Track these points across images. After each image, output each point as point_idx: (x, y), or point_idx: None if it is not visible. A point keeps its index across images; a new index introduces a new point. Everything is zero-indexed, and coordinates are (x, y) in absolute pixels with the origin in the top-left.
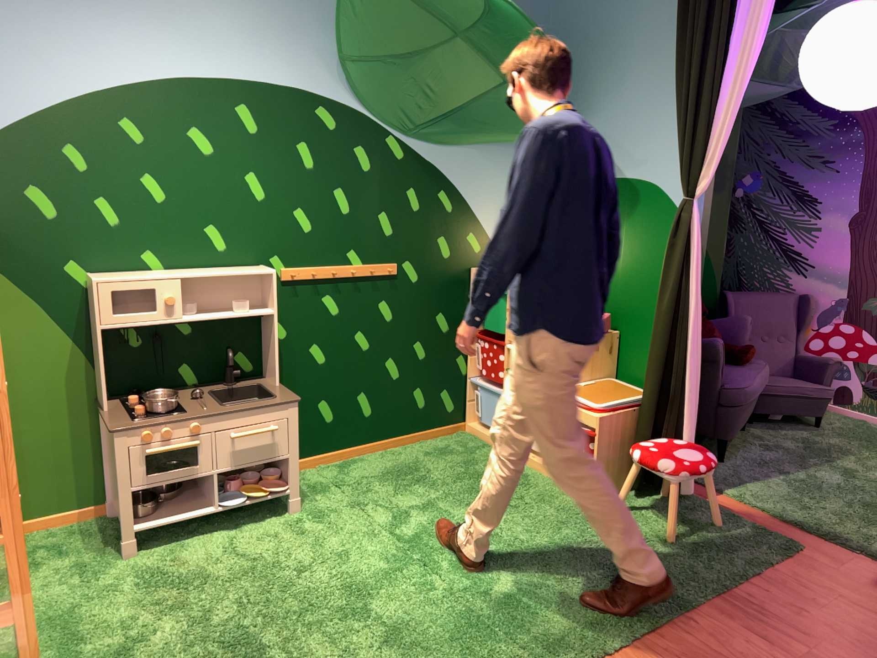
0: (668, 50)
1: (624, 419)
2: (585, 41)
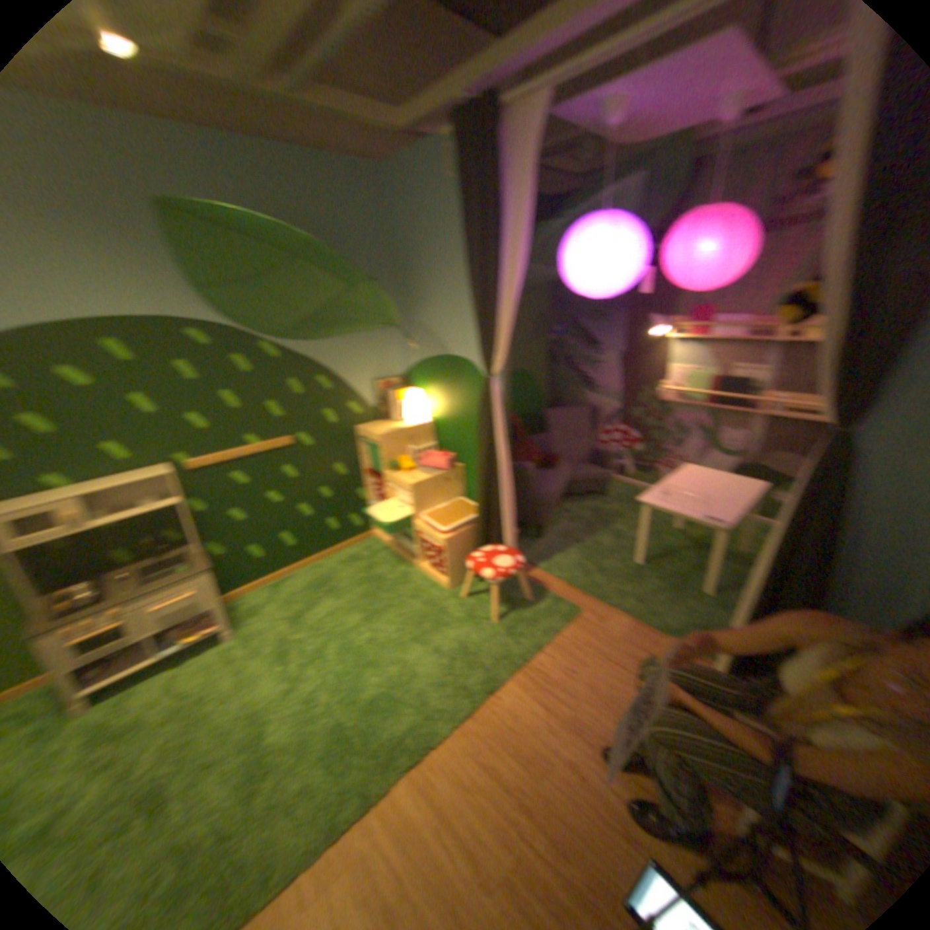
0: (464, 257)
1: (462, 535)
2: (411, 247)
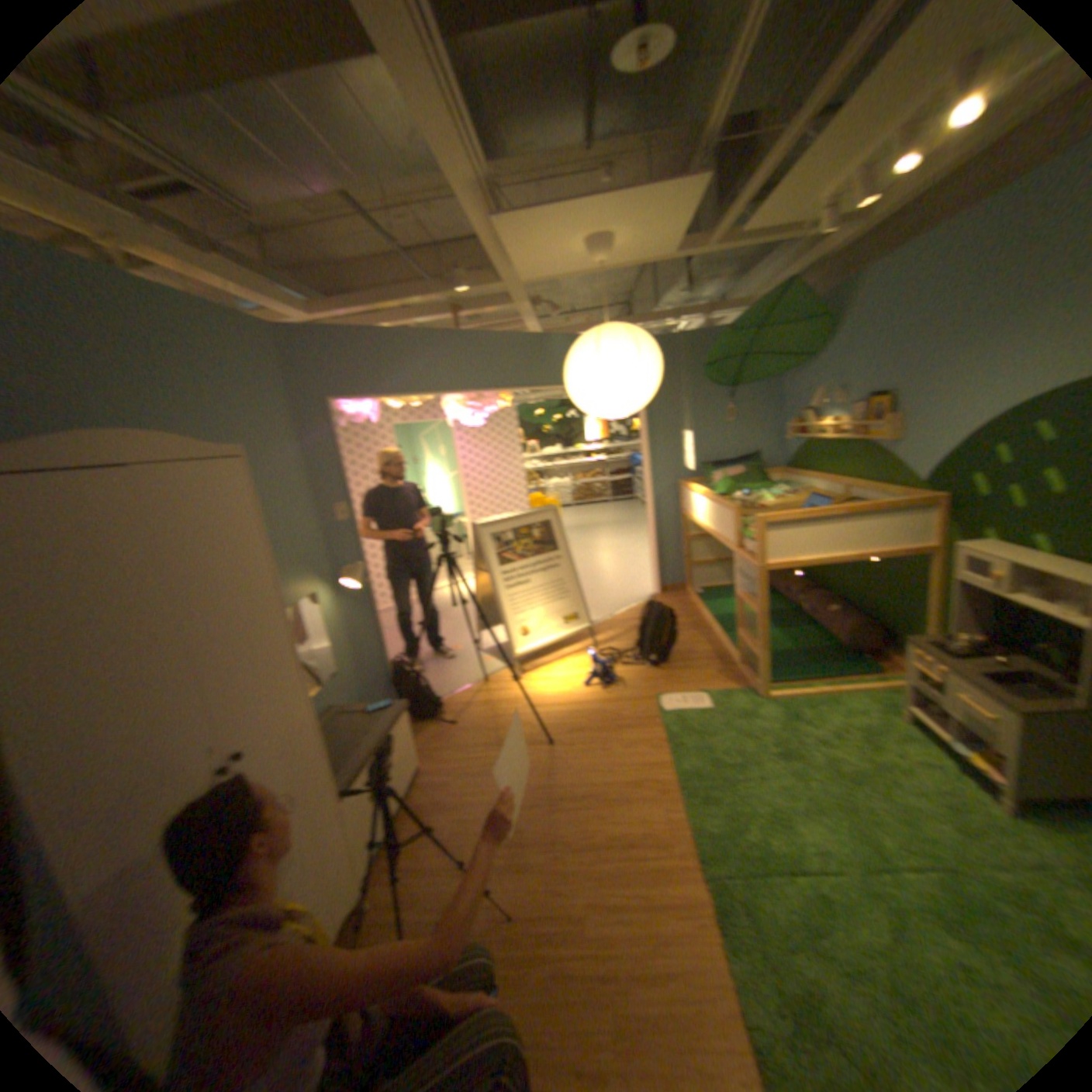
0: None
1: None
2: None
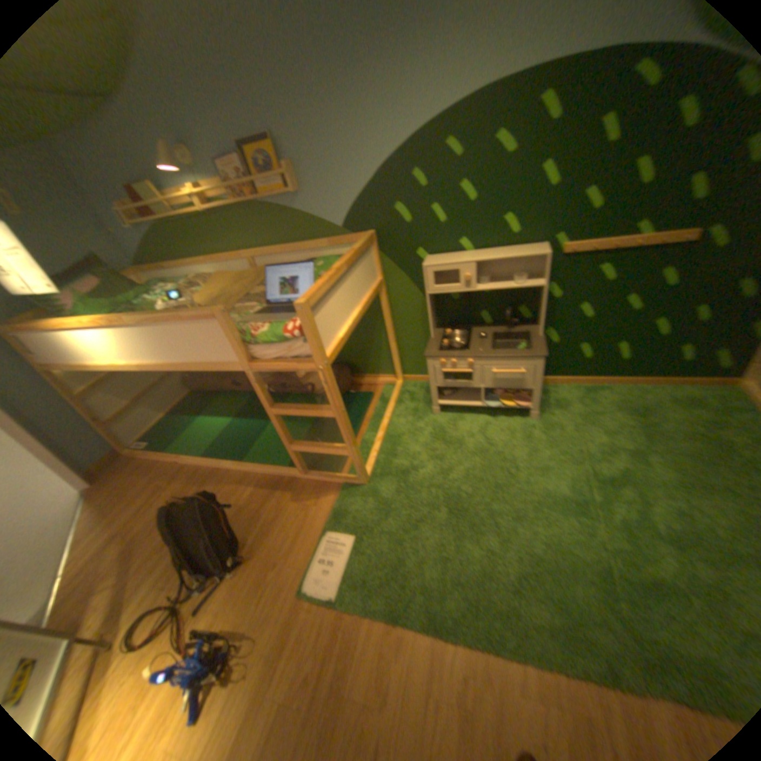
0: None
1: None
2: None
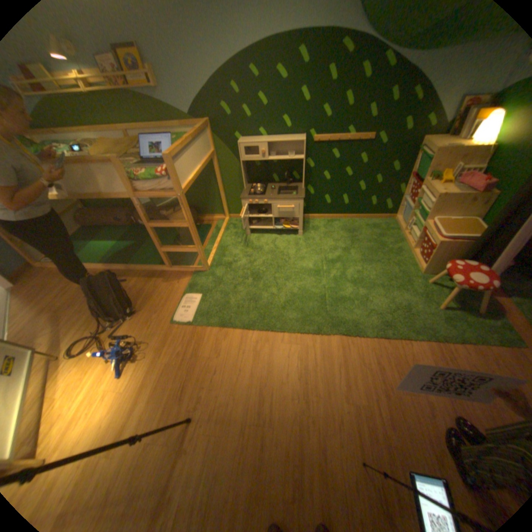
0: None
1: (459, 245)
2: None
